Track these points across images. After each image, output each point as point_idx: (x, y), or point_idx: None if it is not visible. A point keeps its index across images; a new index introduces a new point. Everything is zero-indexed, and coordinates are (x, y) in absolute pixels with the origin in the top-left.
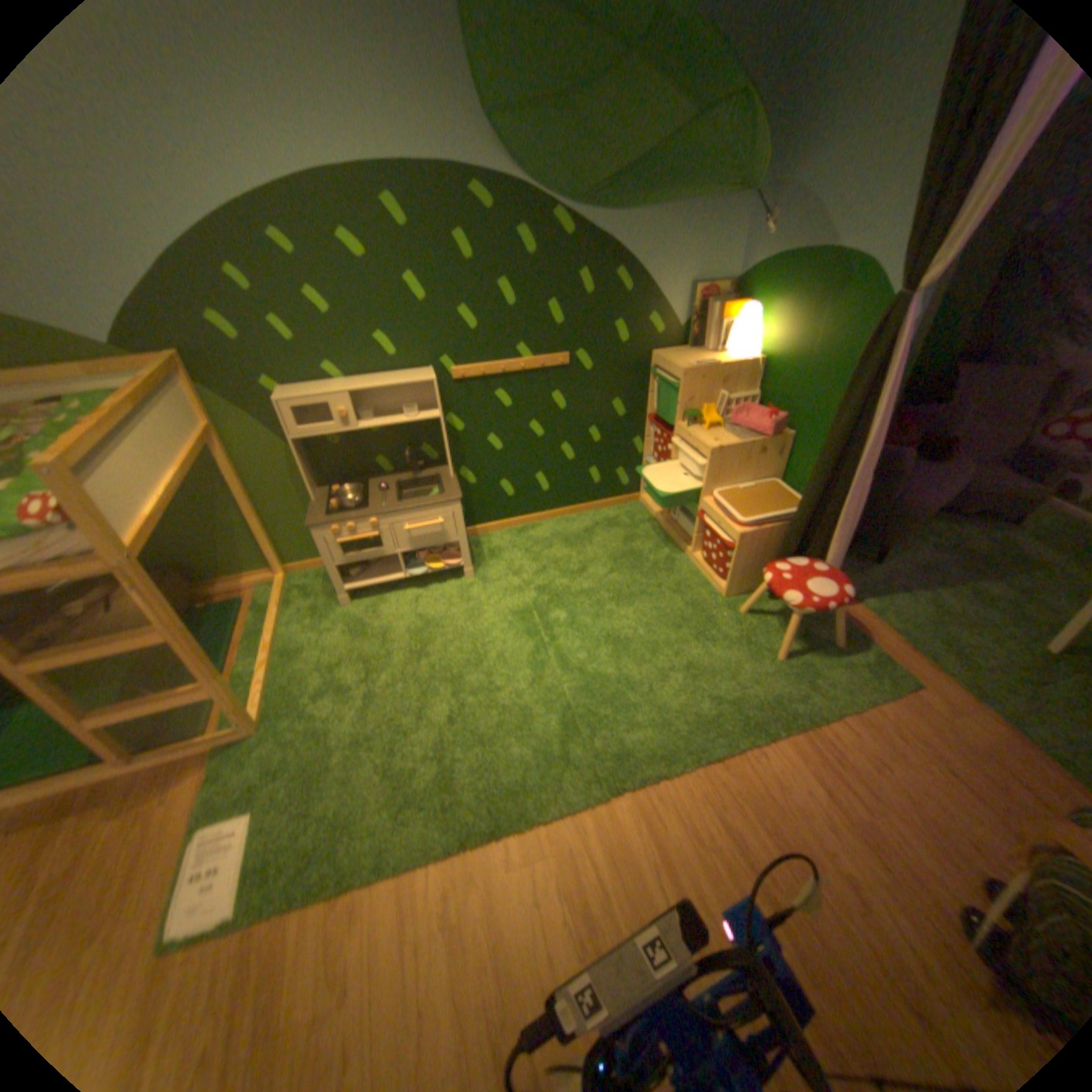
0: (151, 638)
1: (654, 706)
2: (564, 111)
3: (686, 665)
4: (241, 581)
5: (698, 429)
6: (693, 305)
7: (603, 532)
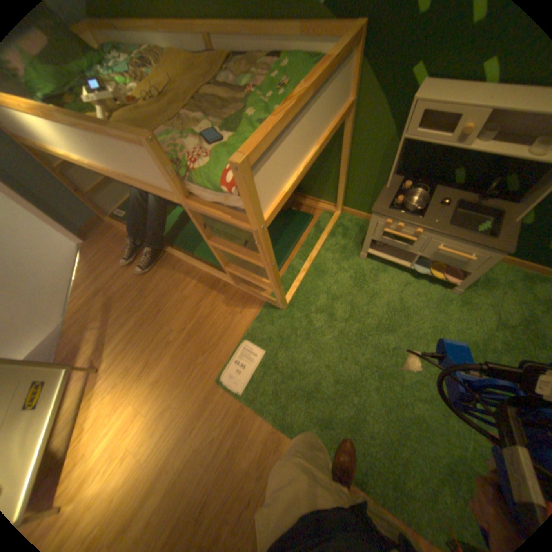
0: (259, 263)
1: None
2: None
3: None
4: (317, 205)
5: None
6: None
7: None
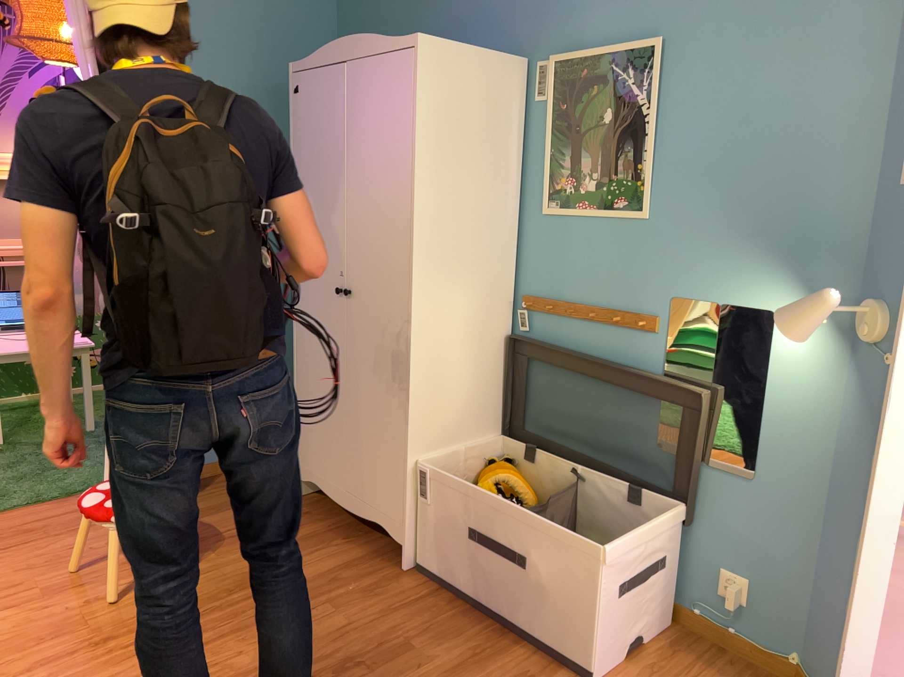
0: None
1: None
2: None
3: None
4: None
5: None
6: None
7: None
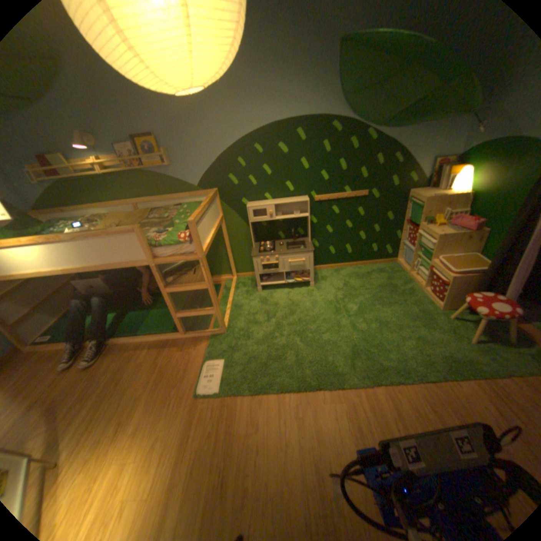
0: (202, 287)
1: (398, 353)
2: (377, 90)
3: (418, 337)
4: (220, 278)
5: (432, 226)
6: (434, 167)
7: (376, 274)
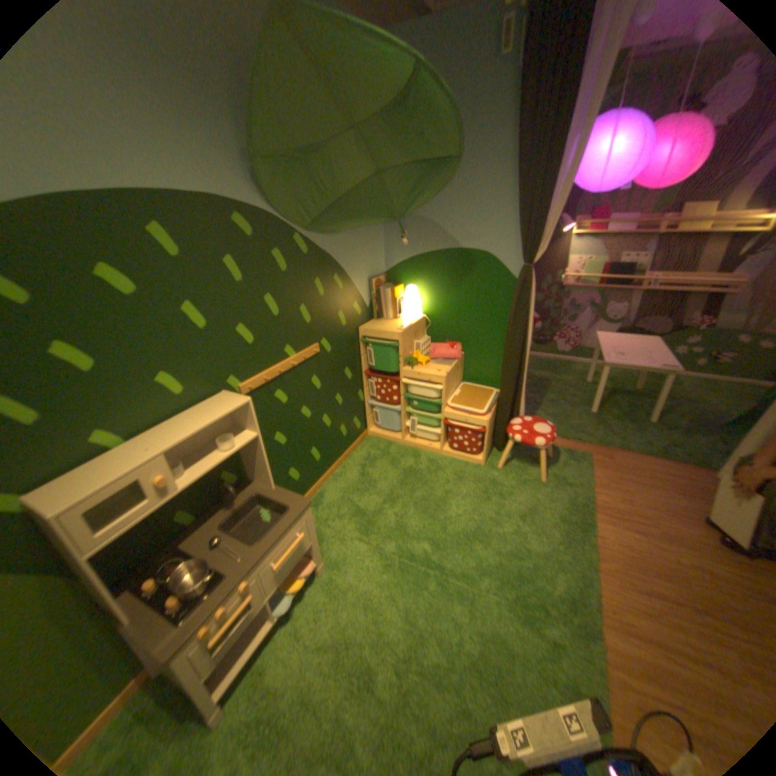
0: None
1: (539, 557)
2: (302, 162)
3: (518, 517)
4: None
5: (417, 368)
6: (371, 292)
7: (372, 467)
